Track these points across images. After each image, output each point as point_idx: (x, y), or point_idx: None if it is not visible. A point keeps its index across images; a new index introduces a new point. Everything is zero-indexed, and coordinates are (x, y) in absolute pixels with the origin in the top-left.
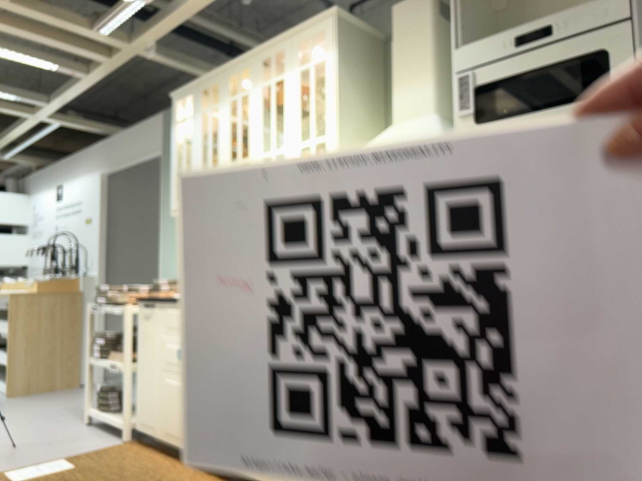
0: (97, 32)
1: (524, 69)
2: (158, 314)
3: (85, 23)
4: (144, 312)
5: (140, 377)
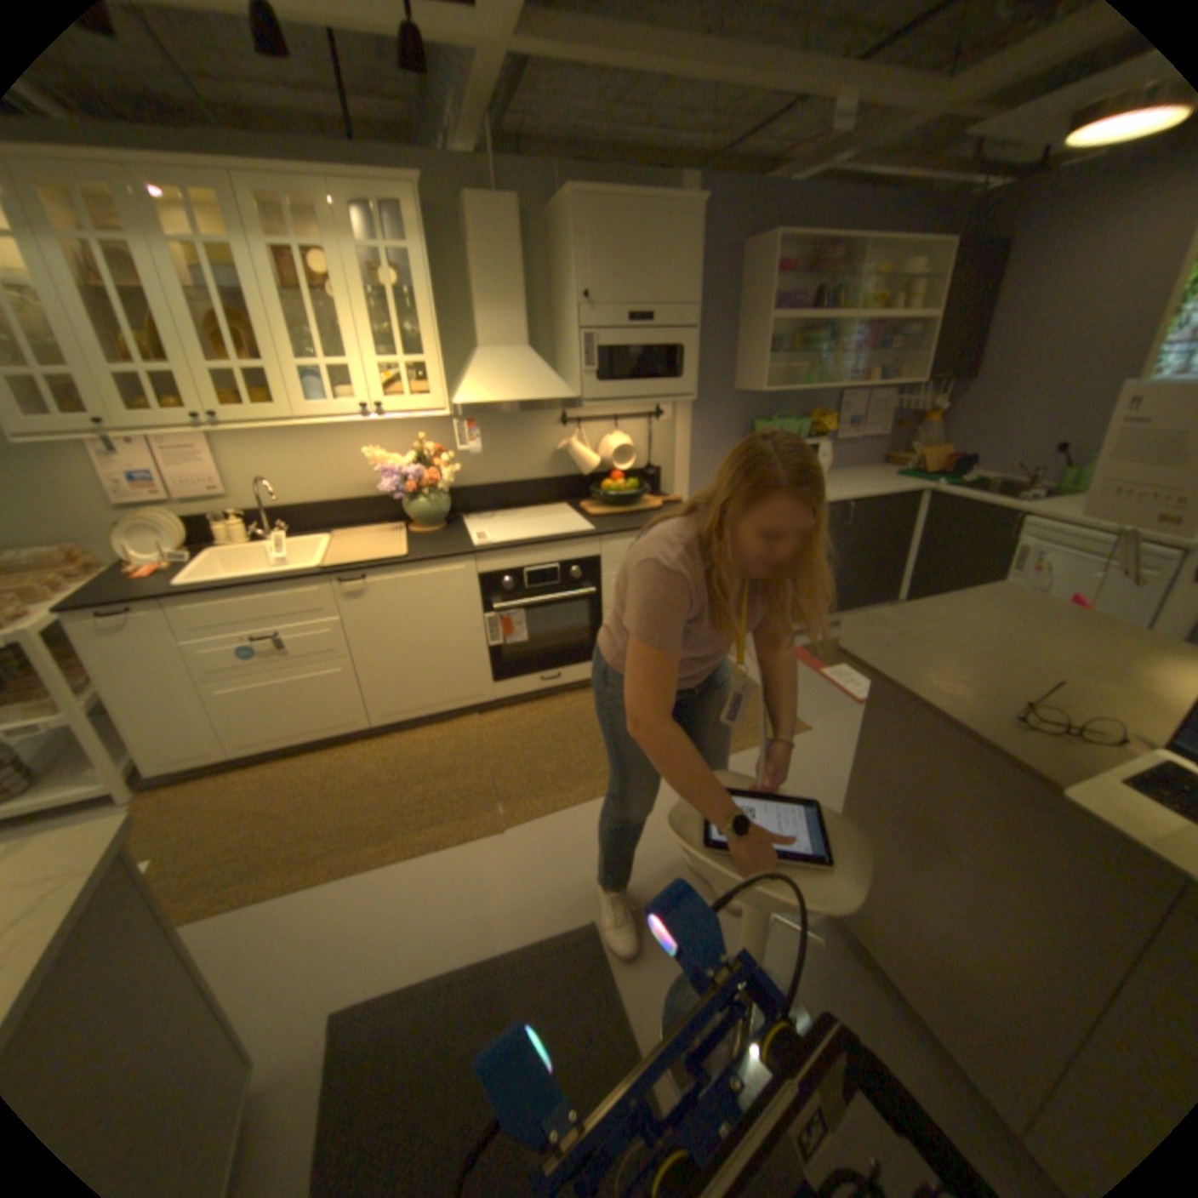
0: None
1: (636, 346)
2: (155, 620)
3: None
4: (100, 628)
5: (132, 716)
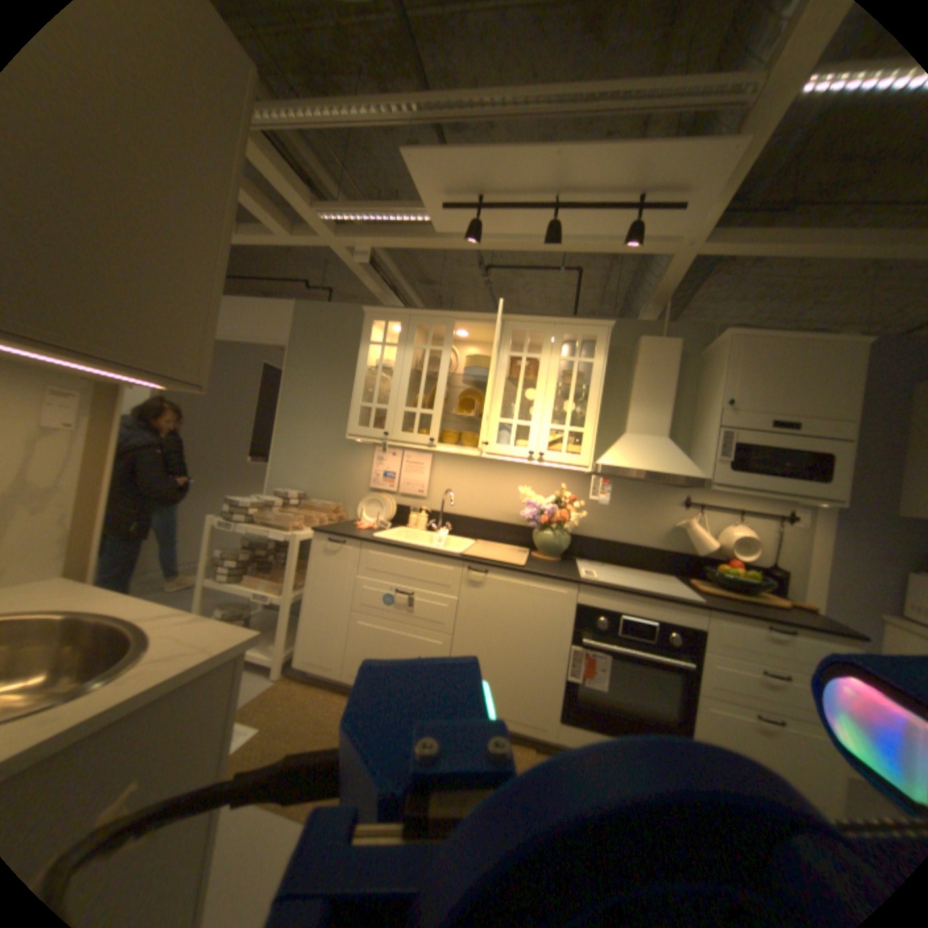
0: (315, 211)
1: (776, 446)
2: (352, 552)
3: (306, 195)
4: (324, 546)
5: (308, 614)
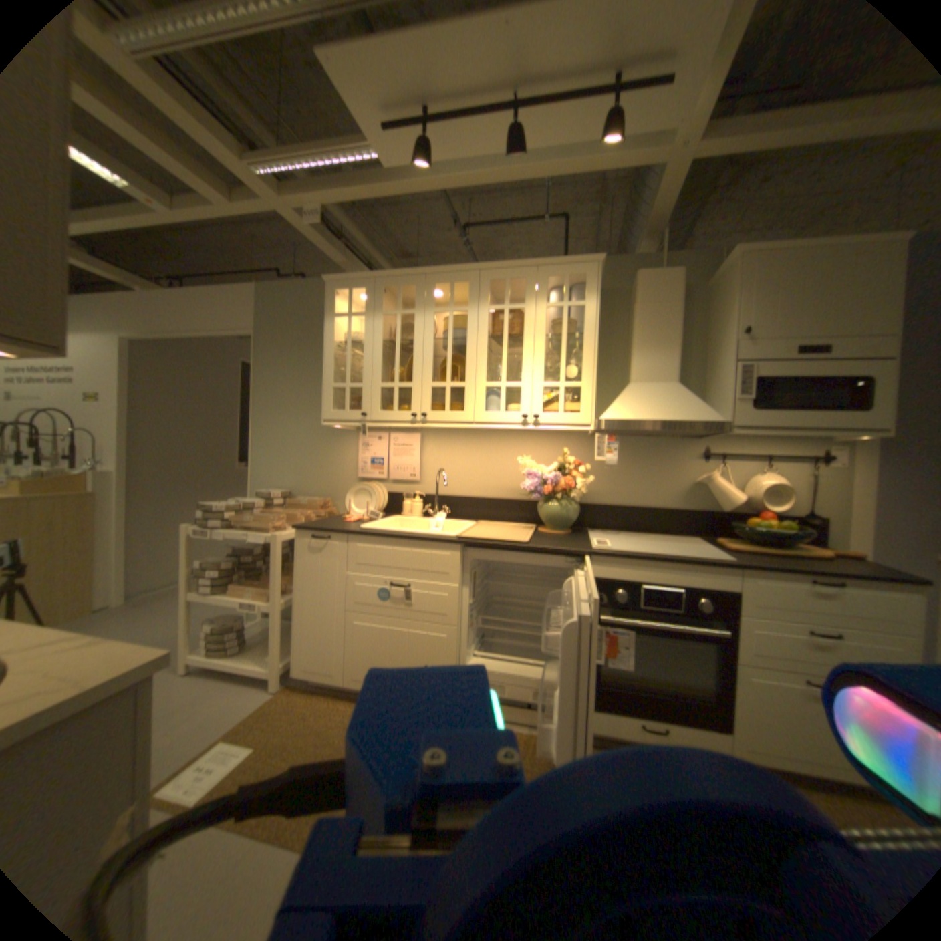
0: (248, 165)
1: (804, 375)
2: (339, 546)
3: (233, 145)
4: (309, 543)
5: (301, 618)
